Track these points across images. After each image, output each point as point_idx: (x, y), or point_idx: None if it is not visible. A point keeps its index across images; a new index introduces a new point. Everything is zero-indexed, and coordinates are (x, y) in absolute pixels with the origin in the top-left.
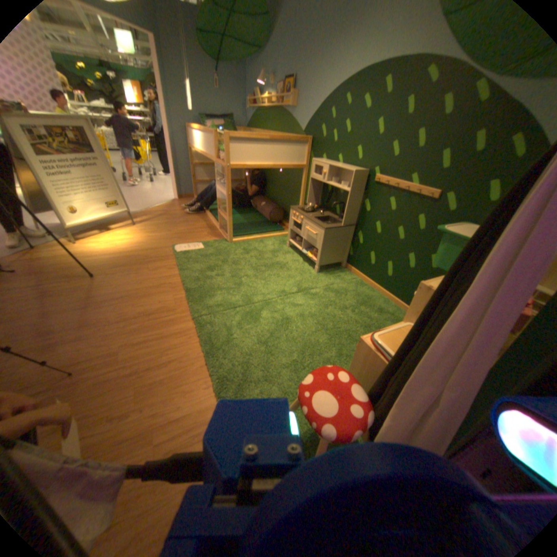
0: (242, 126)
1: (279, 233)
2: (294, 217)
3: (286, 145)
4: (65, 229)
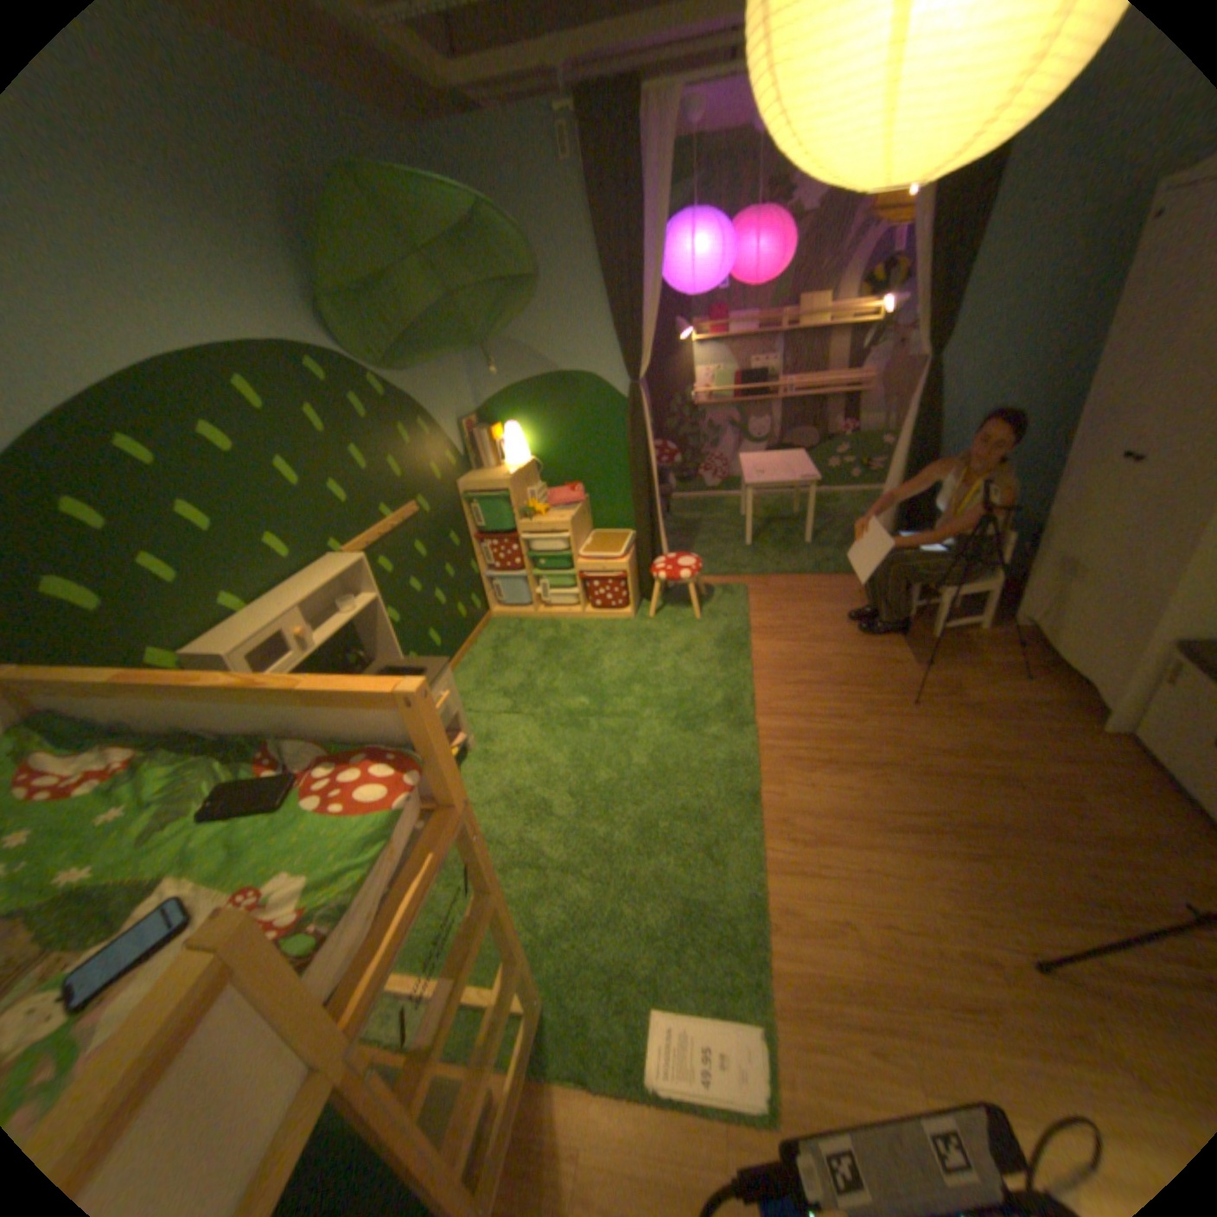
0: None
1: None
2: None
3: None
4: None
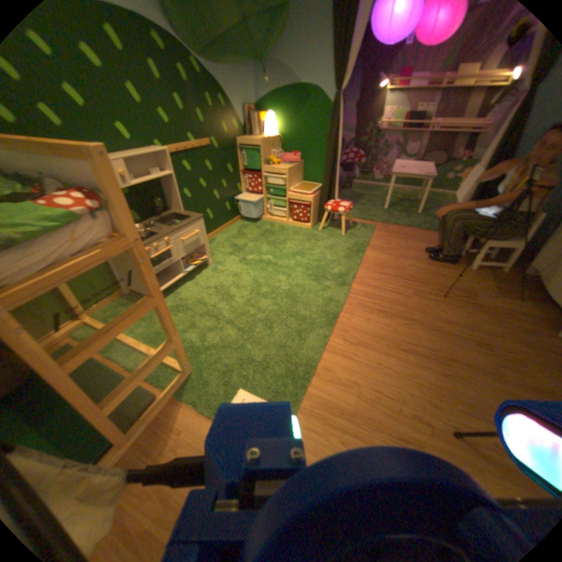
0: None
1: None
2: (149, 252)
3: None
4: None
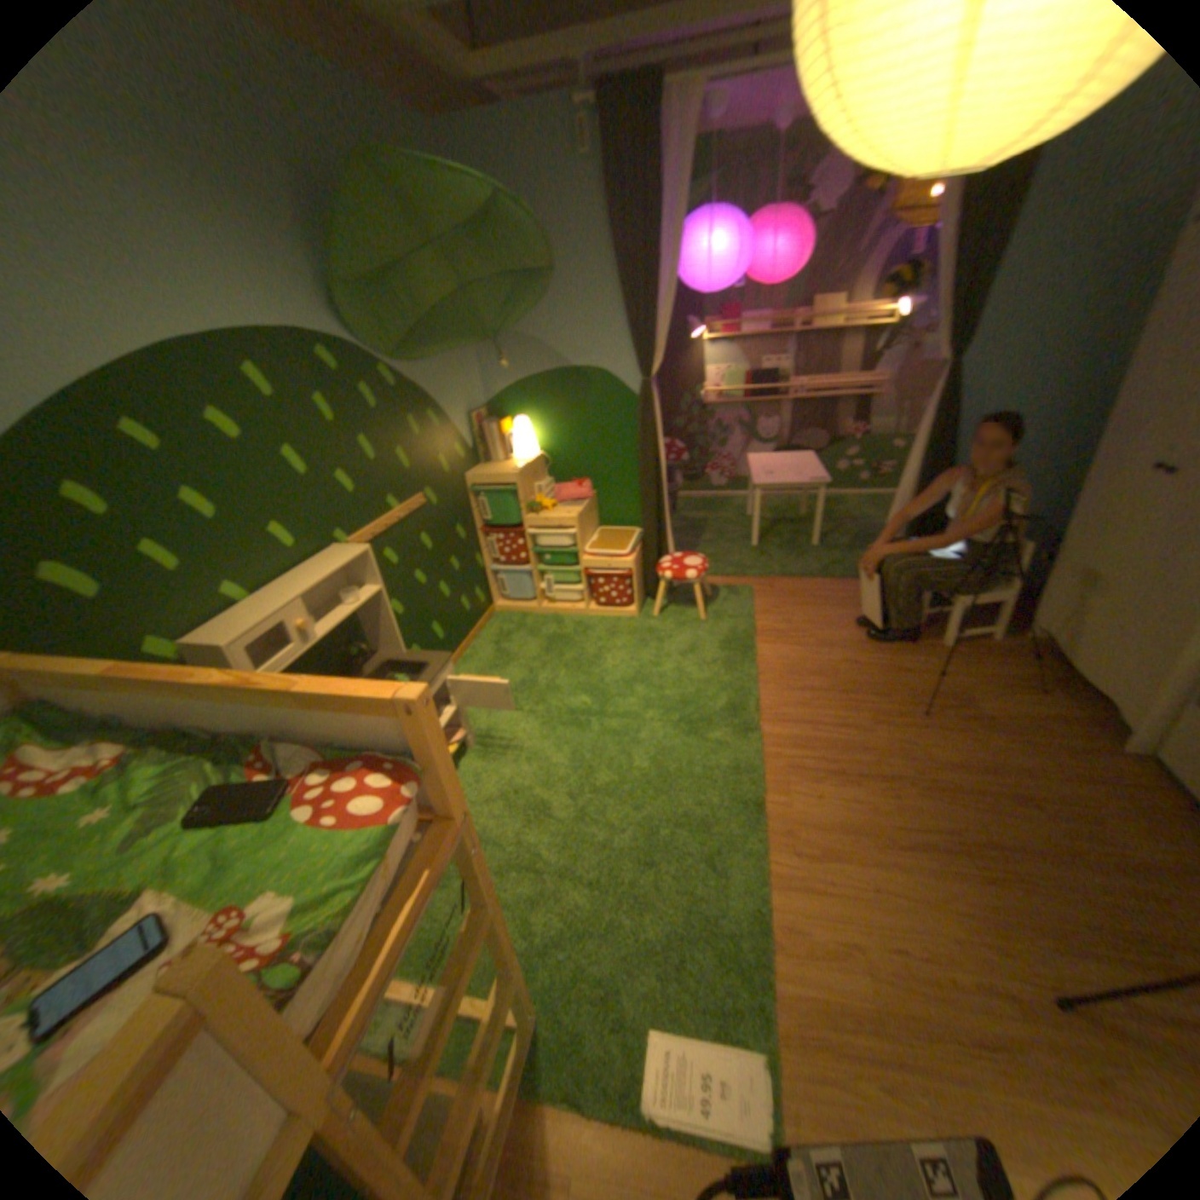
0: None
1: None
2: None
3: None
4: None
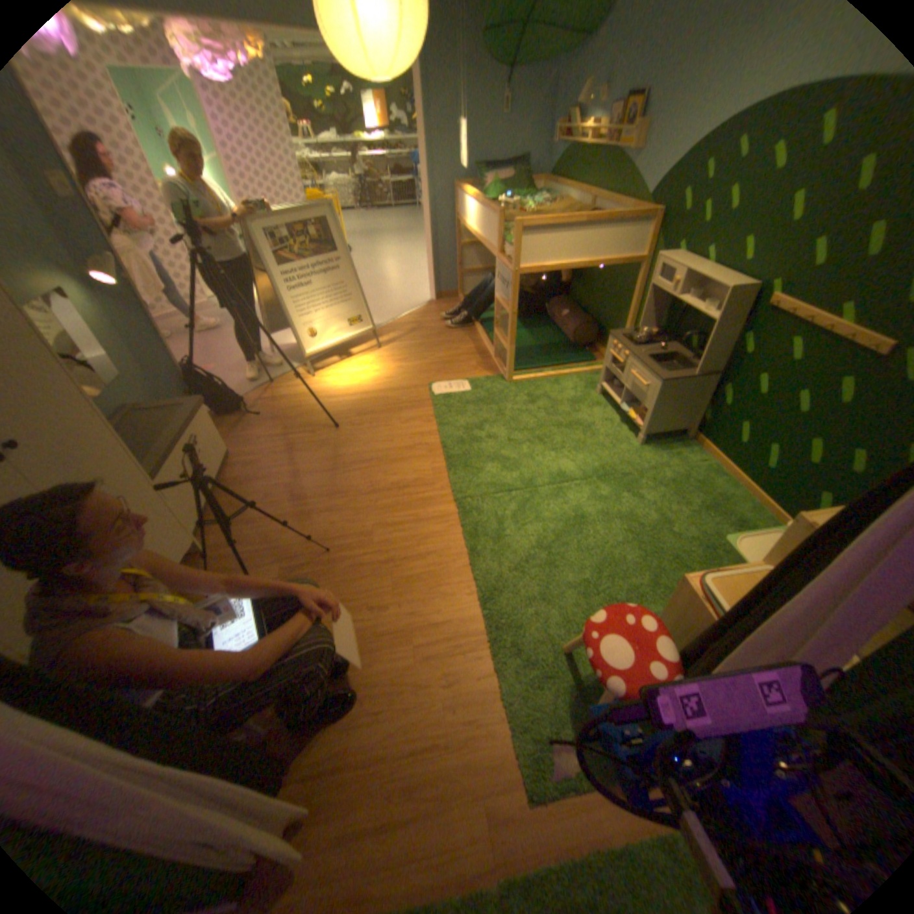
0: (544, 174)
1: (587, 370)
2: (614, 352)
3: (616, 222)
4: (302, 354)
